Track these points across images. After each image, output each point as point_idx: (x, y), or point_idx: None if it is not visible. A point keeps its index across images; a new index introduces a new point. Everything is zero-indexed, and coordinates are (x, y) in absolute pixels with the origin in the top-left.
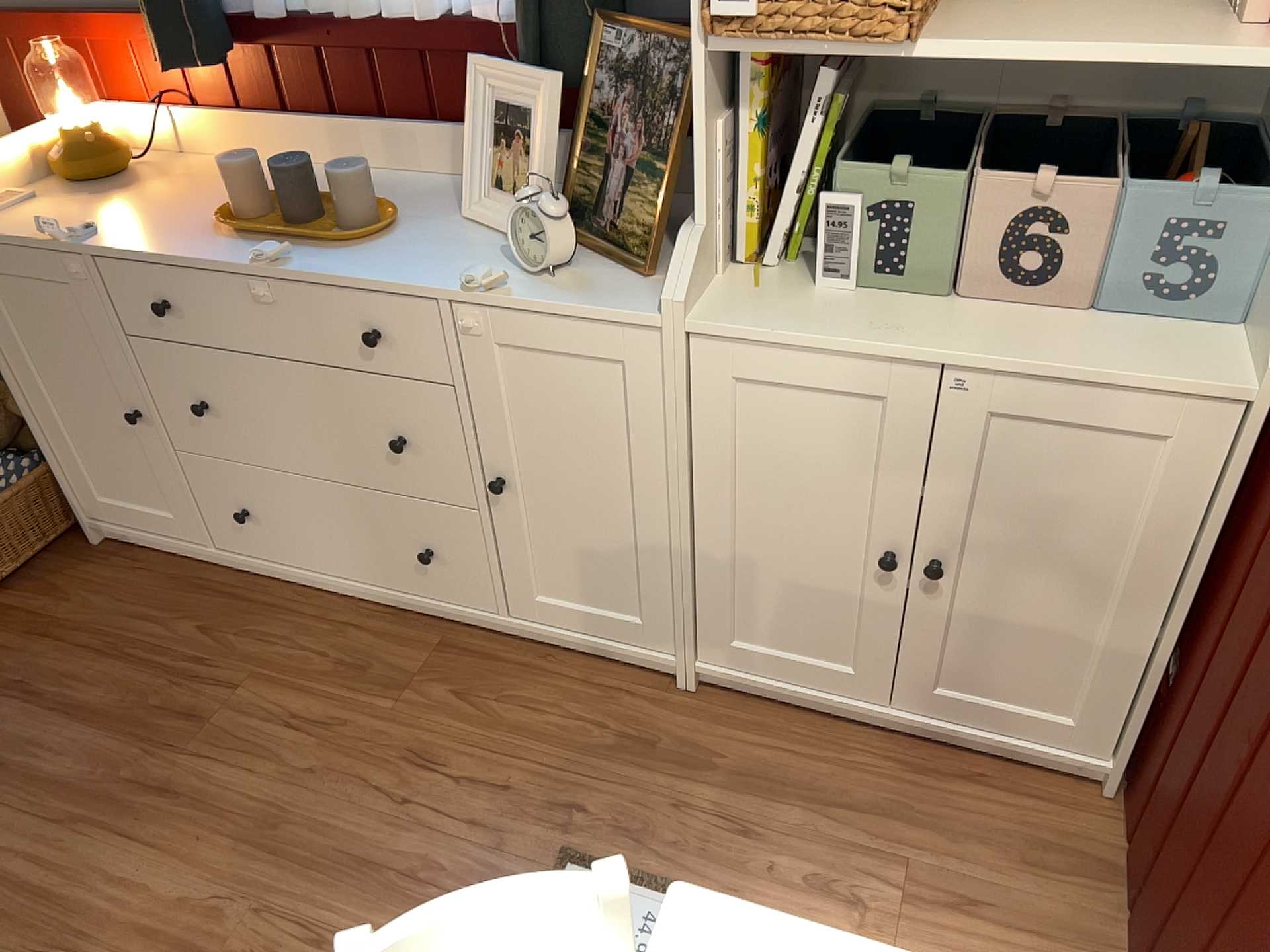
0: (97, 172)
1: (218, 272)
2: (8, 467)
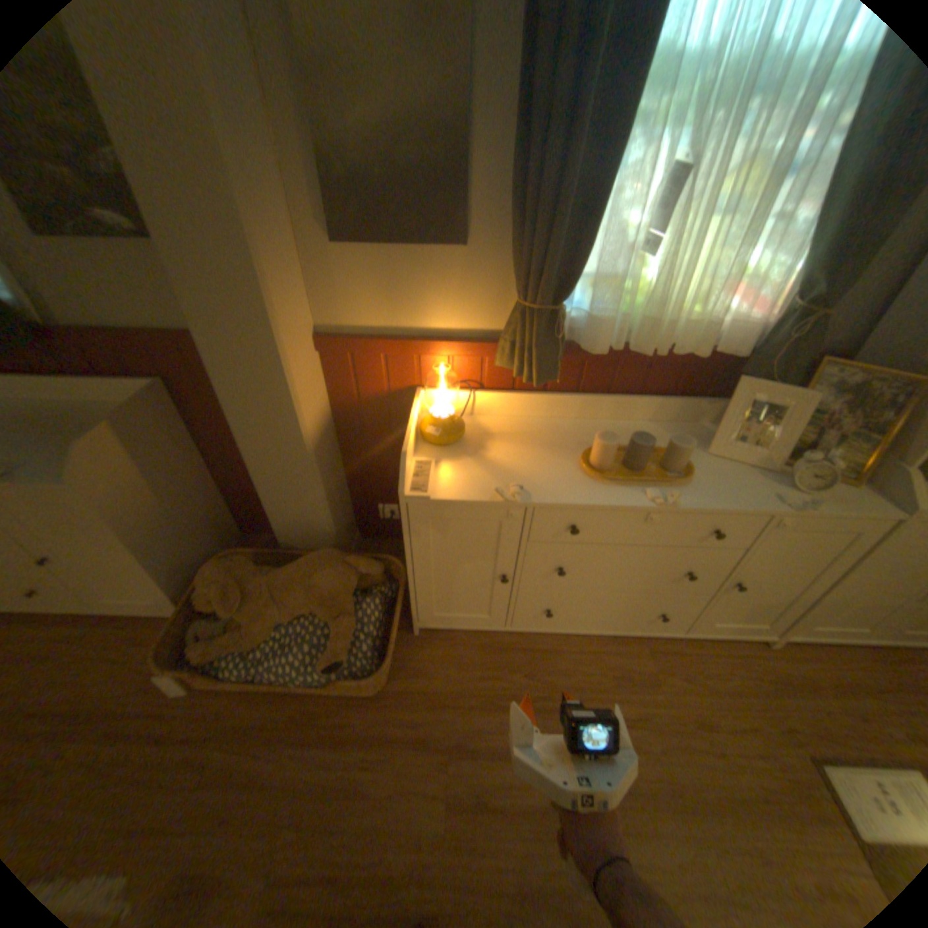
0: (455, 437)
1: (619, 508)
2: (363, 610)
